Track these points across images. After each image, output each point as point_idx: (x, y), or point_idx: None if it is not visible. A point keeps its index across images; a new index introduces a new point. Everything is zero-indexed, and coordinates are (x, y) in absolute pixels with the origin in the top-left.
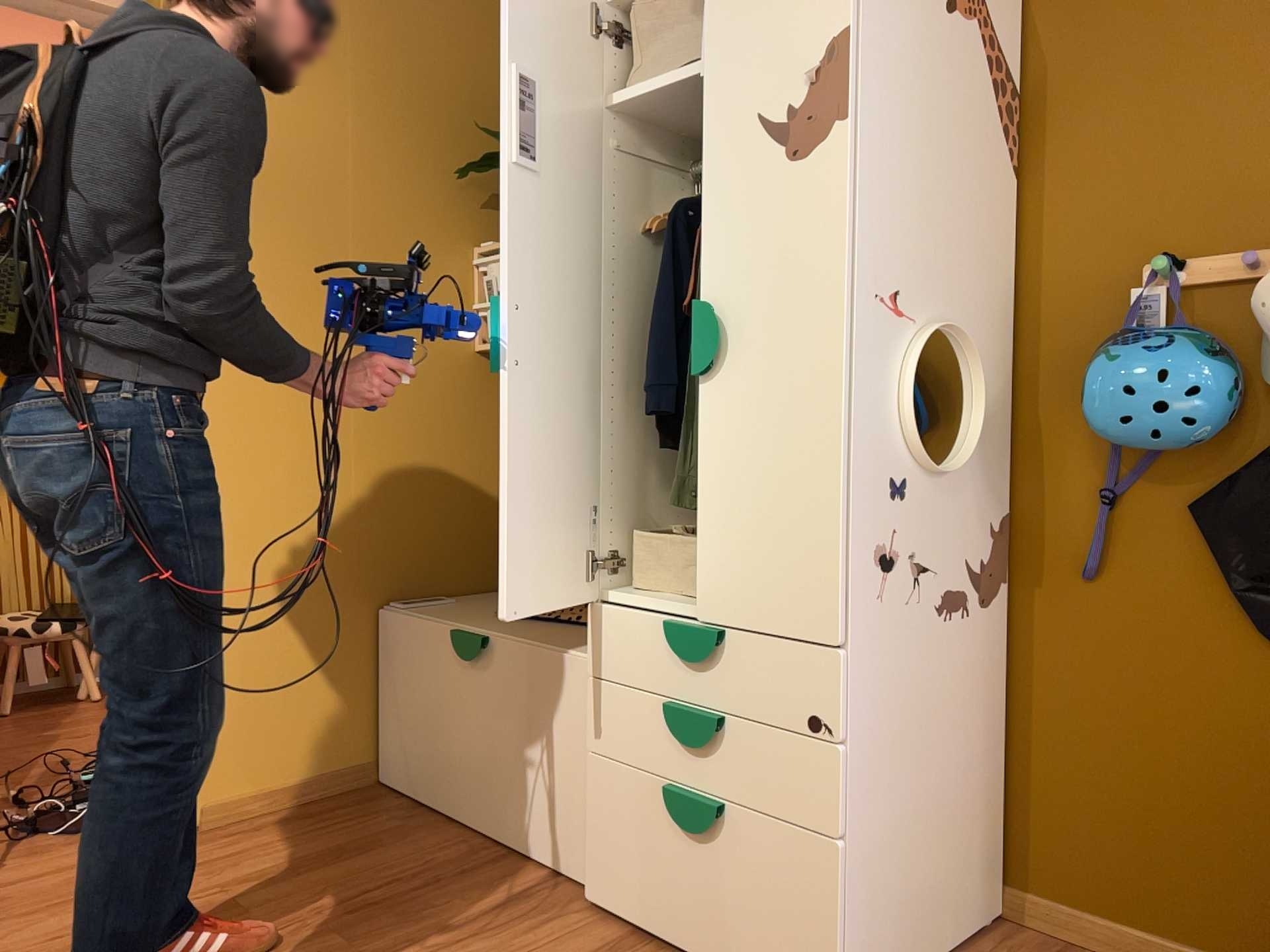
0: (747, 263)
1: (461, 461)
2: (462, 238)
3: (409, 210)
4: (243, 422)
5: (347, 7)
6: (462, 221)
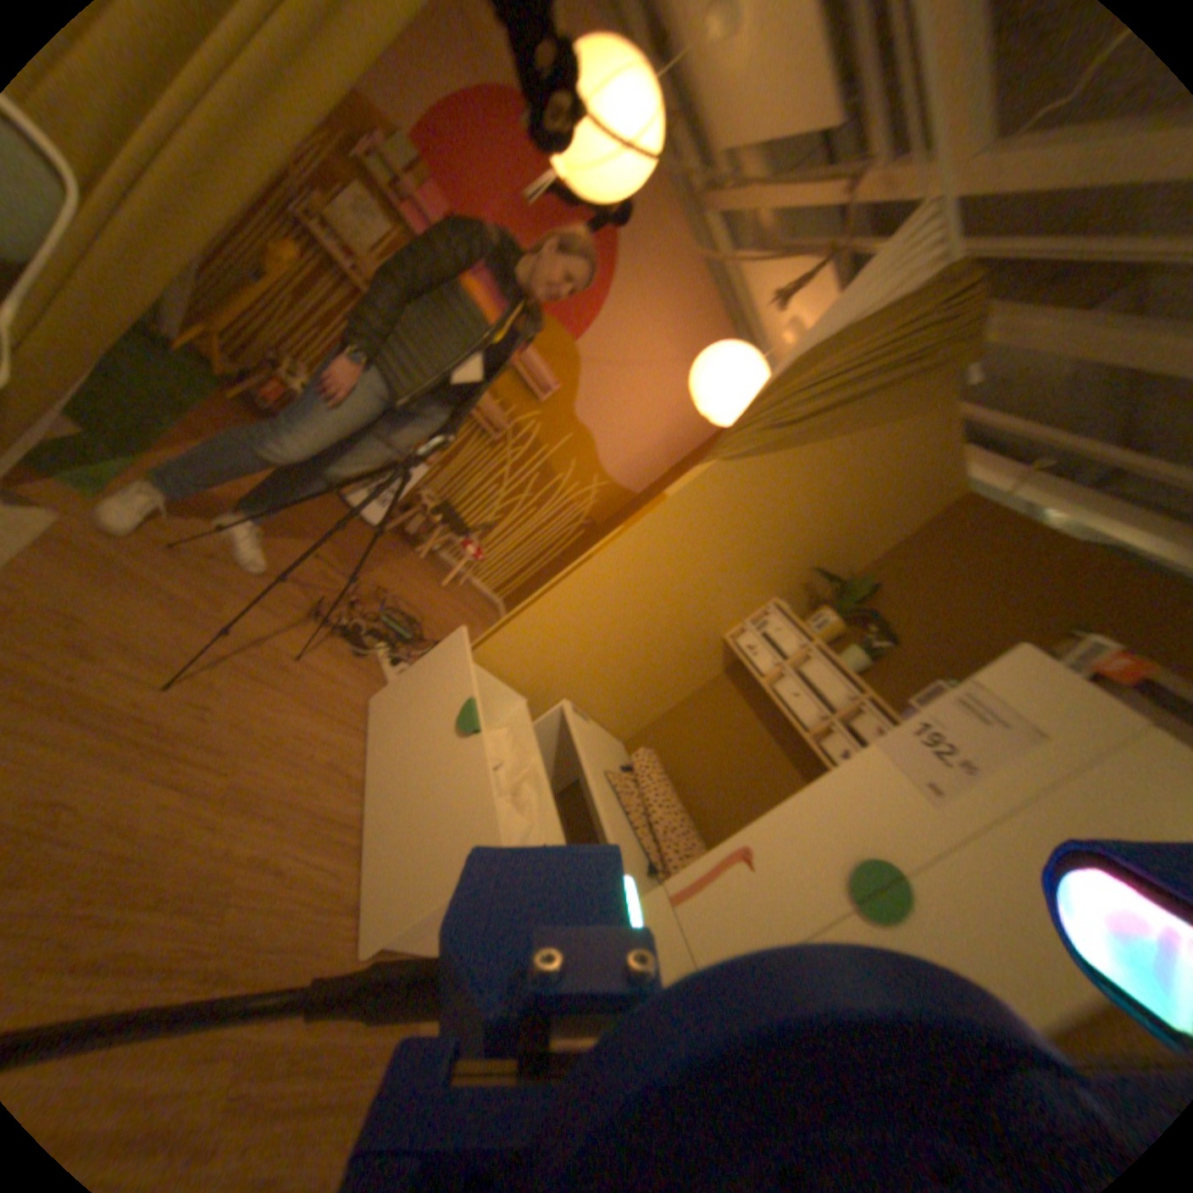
0: (960, 913)
1: (660, 675)
2: (775, 590)
3: (771, 559)
4: (604, 582)
5: (859, 453)
6: (784, 583)
